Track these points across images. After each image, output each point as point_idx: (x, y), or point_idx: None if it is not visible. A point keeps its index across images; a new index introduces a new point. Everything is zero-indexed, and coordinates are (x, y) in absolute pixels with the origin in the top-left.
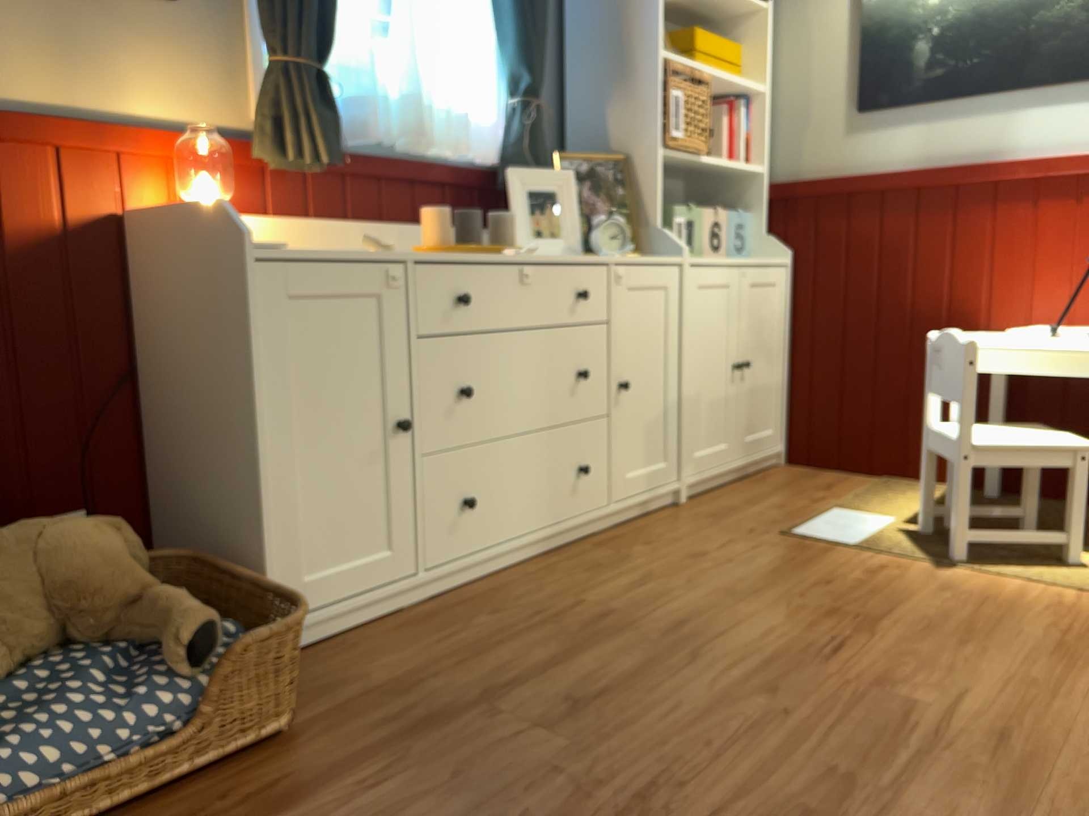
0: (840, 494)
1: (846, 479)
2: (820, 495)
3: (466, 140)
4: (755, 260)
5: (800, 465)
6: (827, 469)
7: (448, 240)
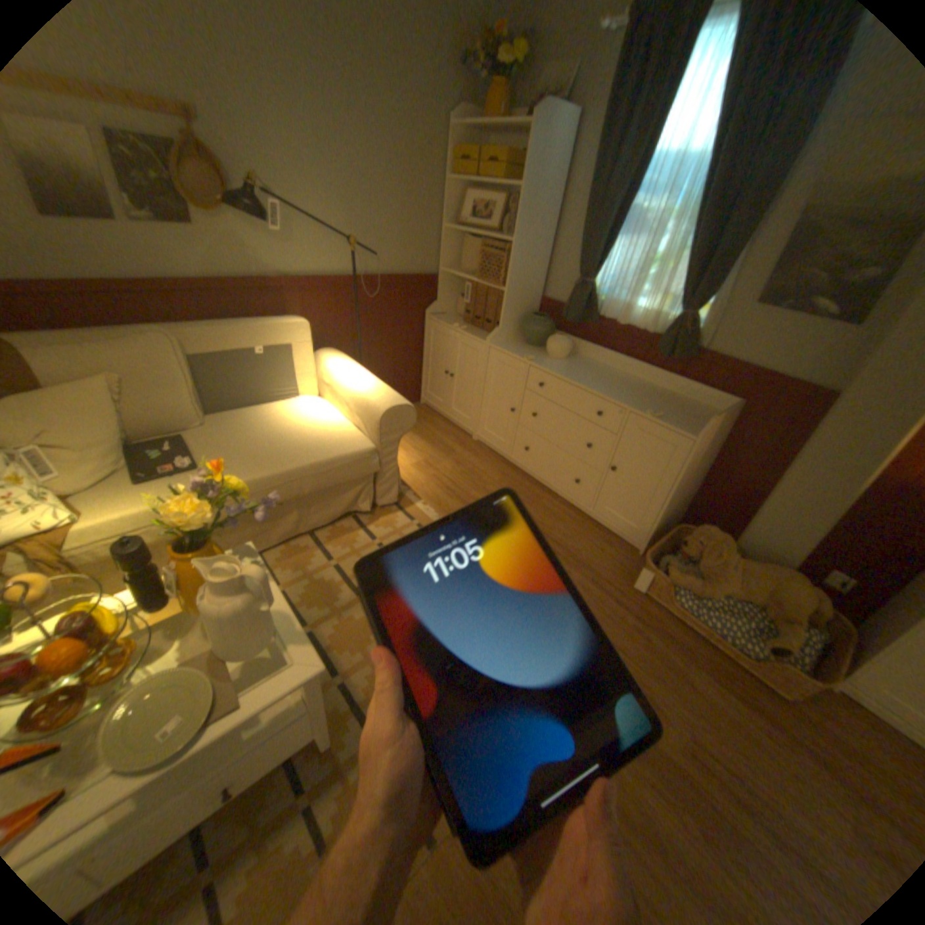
0: None
1: None
2: None
3: None
4: None
5: None
6: None
7: None
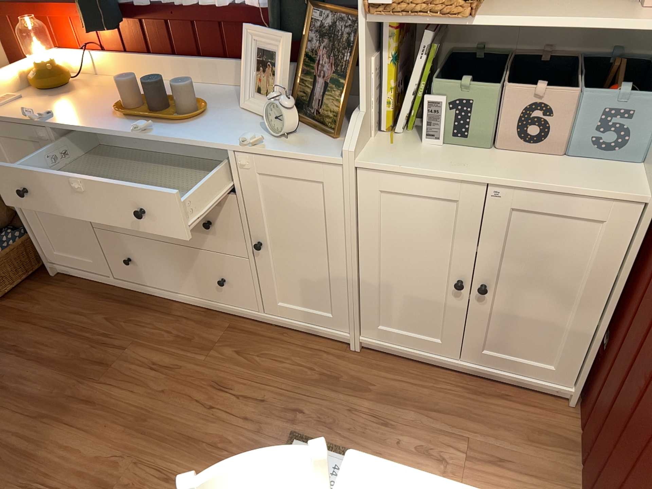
0: (469, 477)
1: (547, 480)
2: (452, 455)
3: None
4: (564, 179)
5: (580, 424)
6: (581, 454)
7: (128, 101)
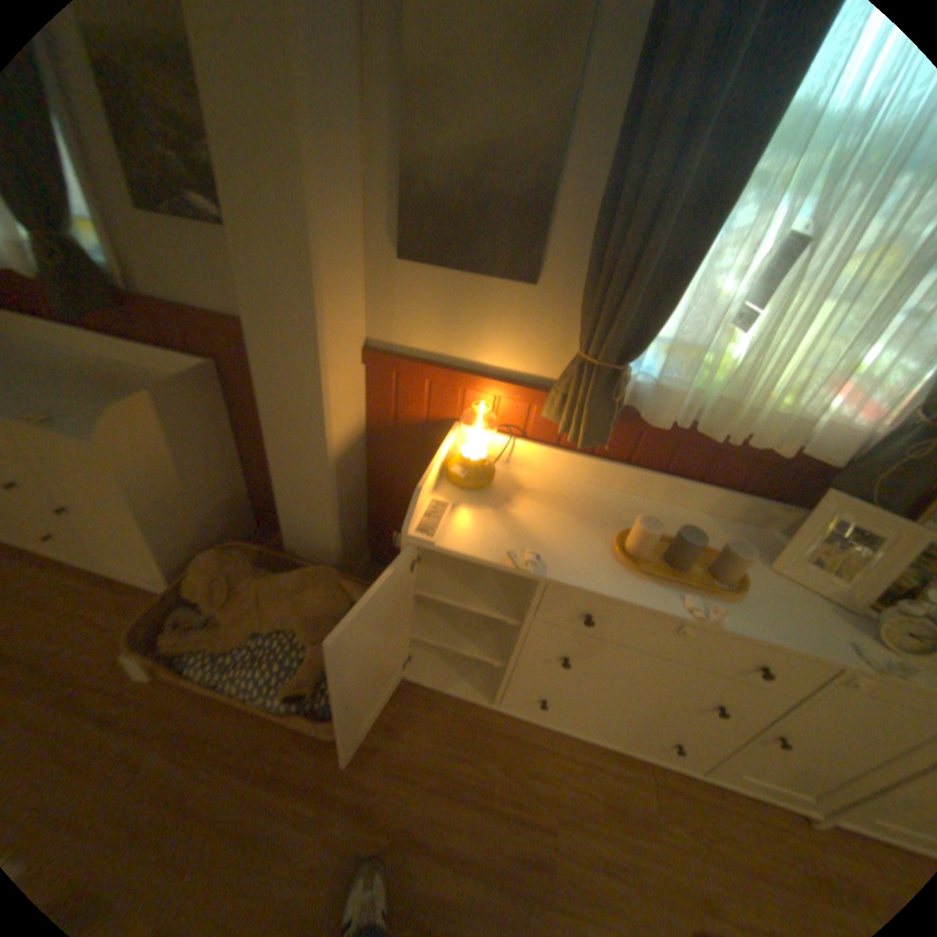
0: None
1: None
2: None
3: (820, 431)
4: None
5: None
6: None
7: (645, 553)
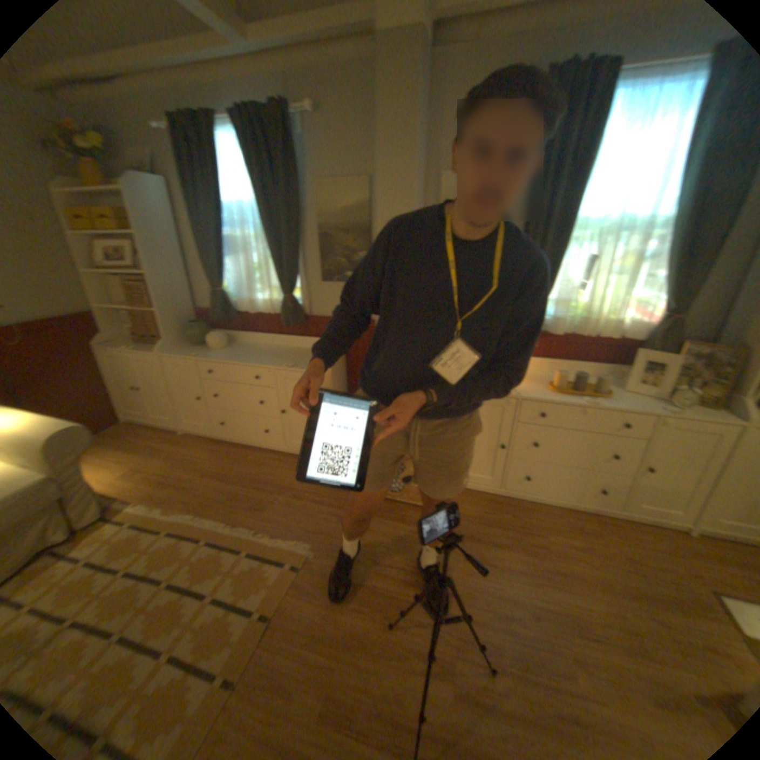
0: None
1: None
2: None
3: (629, 328)
4: None
5: None
6: None
7: (561, 386)
